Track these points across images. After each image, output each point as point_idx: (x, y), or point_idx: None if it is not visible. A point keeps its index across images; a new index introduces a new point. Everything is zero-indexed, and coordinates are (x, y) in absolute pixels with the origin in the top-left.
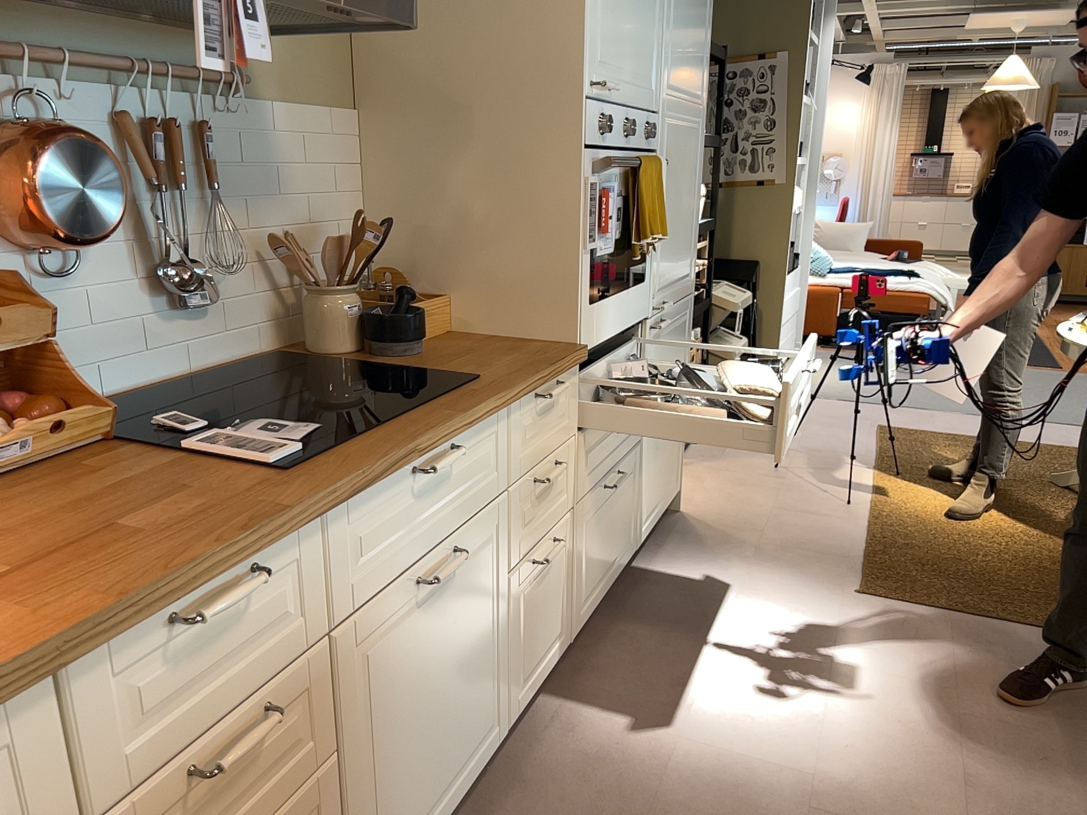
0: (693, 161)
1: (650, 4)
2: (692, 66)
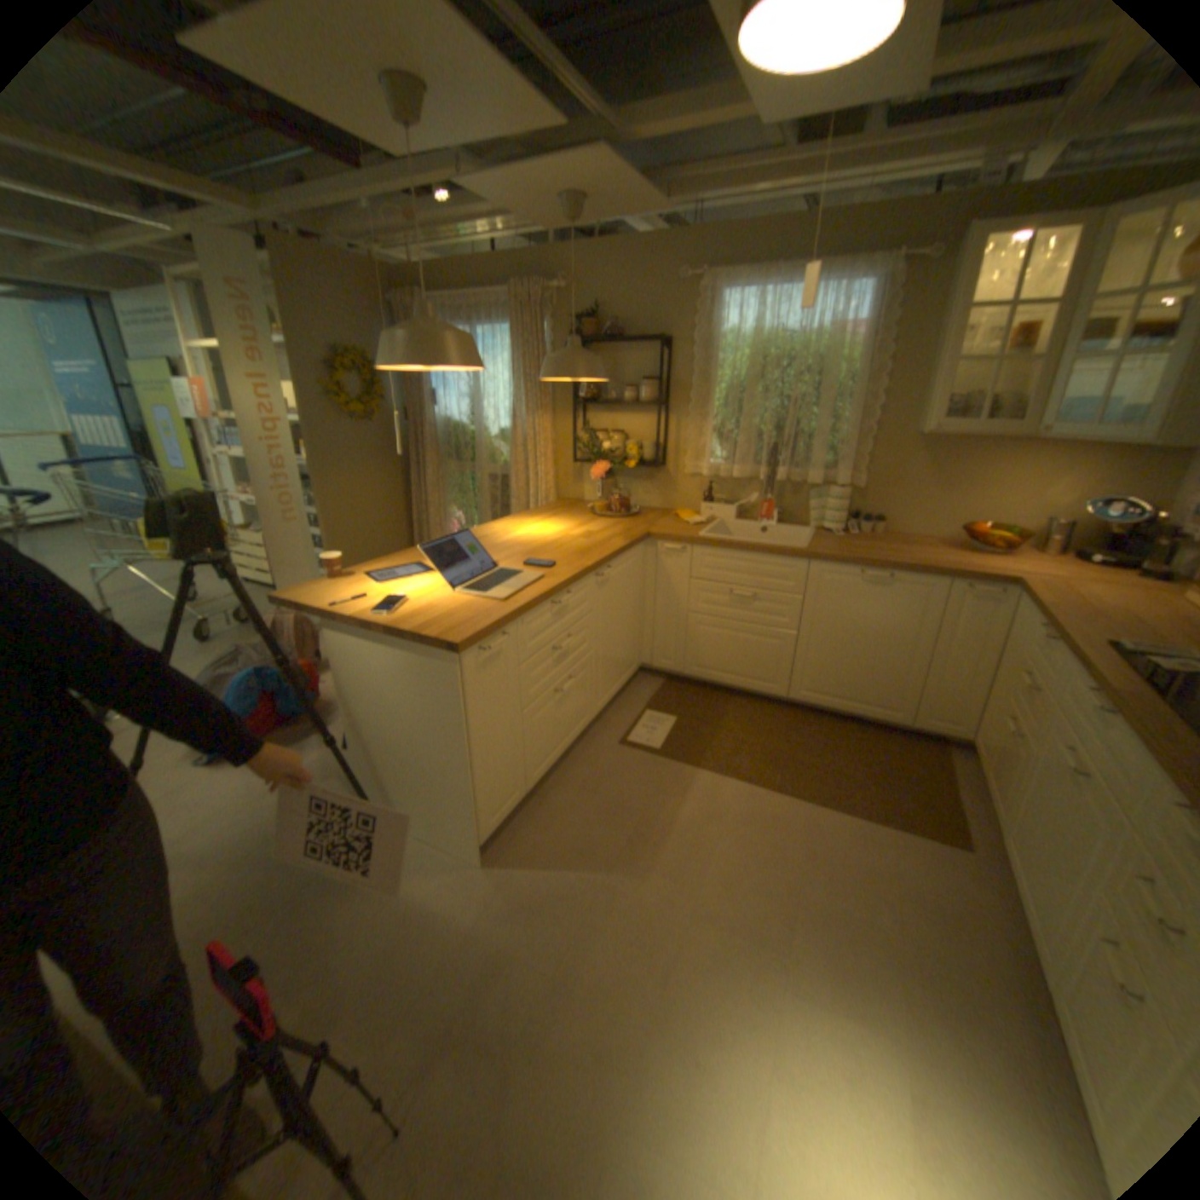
0: None
1: None
2: None
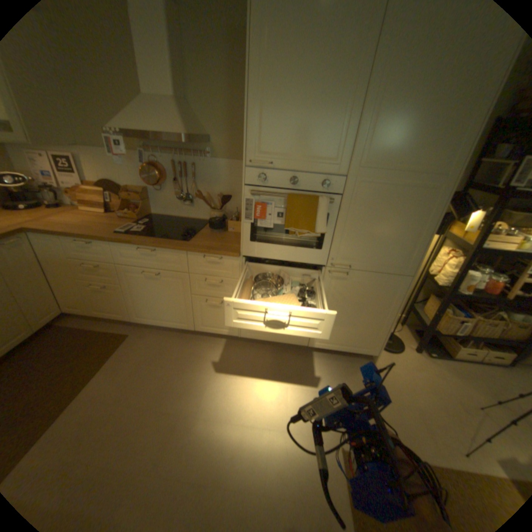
0: (423, 205)
1: (332, 116)
2: (426, 146)
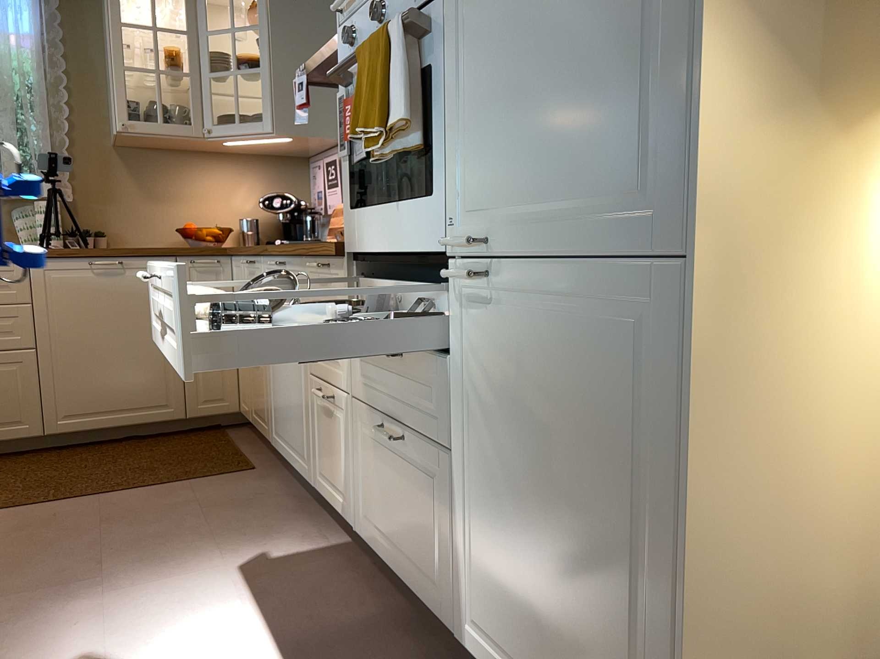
0: None
1: None
2: None
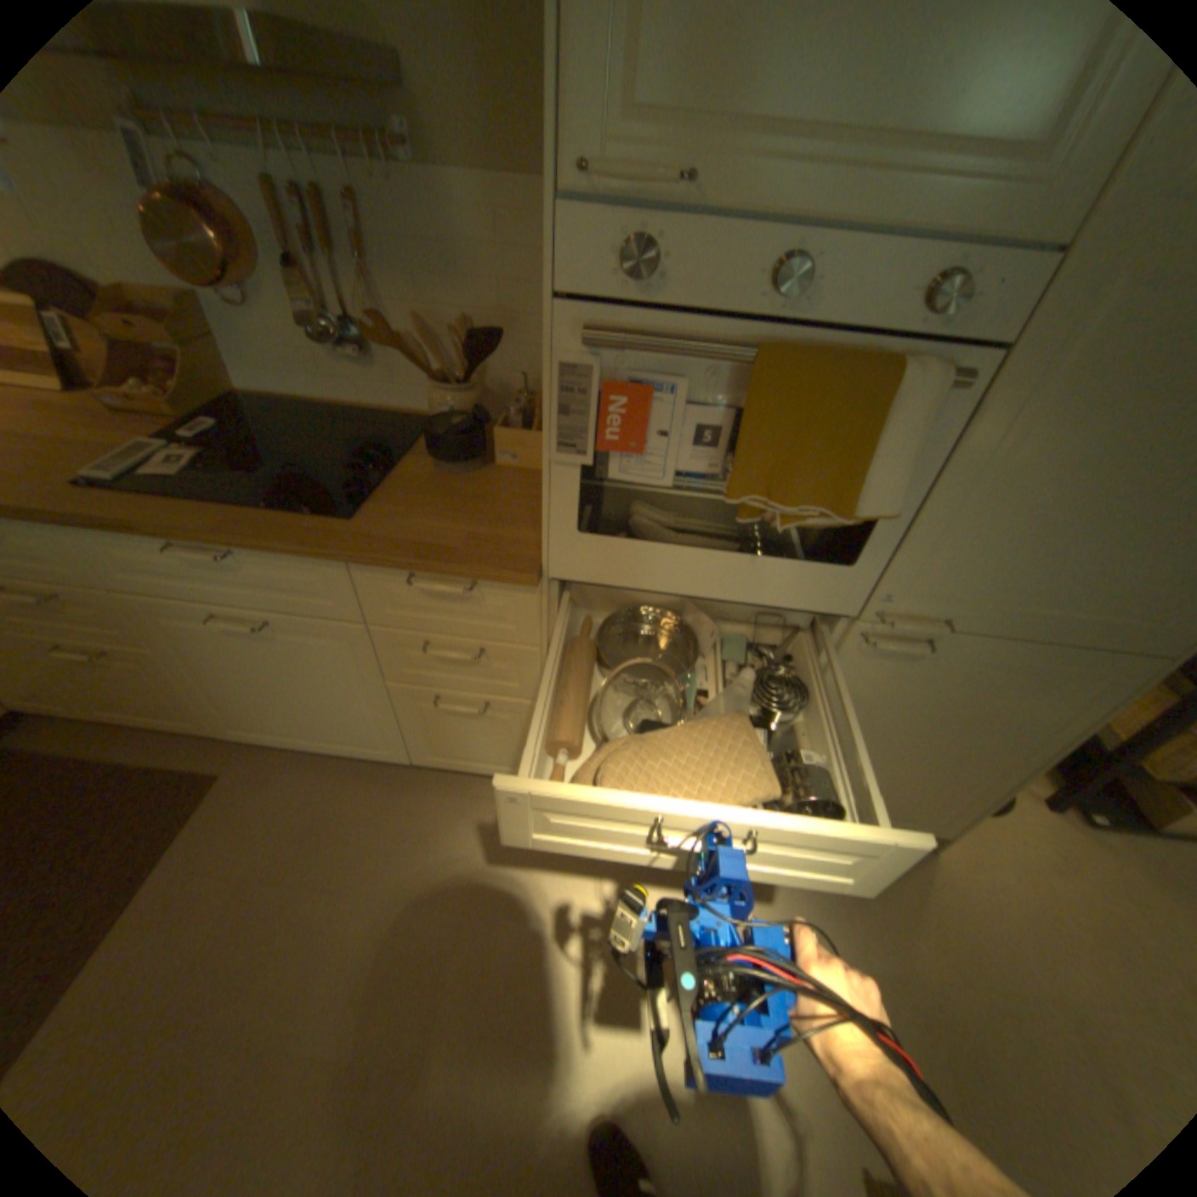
0: None
1: None
2: None
